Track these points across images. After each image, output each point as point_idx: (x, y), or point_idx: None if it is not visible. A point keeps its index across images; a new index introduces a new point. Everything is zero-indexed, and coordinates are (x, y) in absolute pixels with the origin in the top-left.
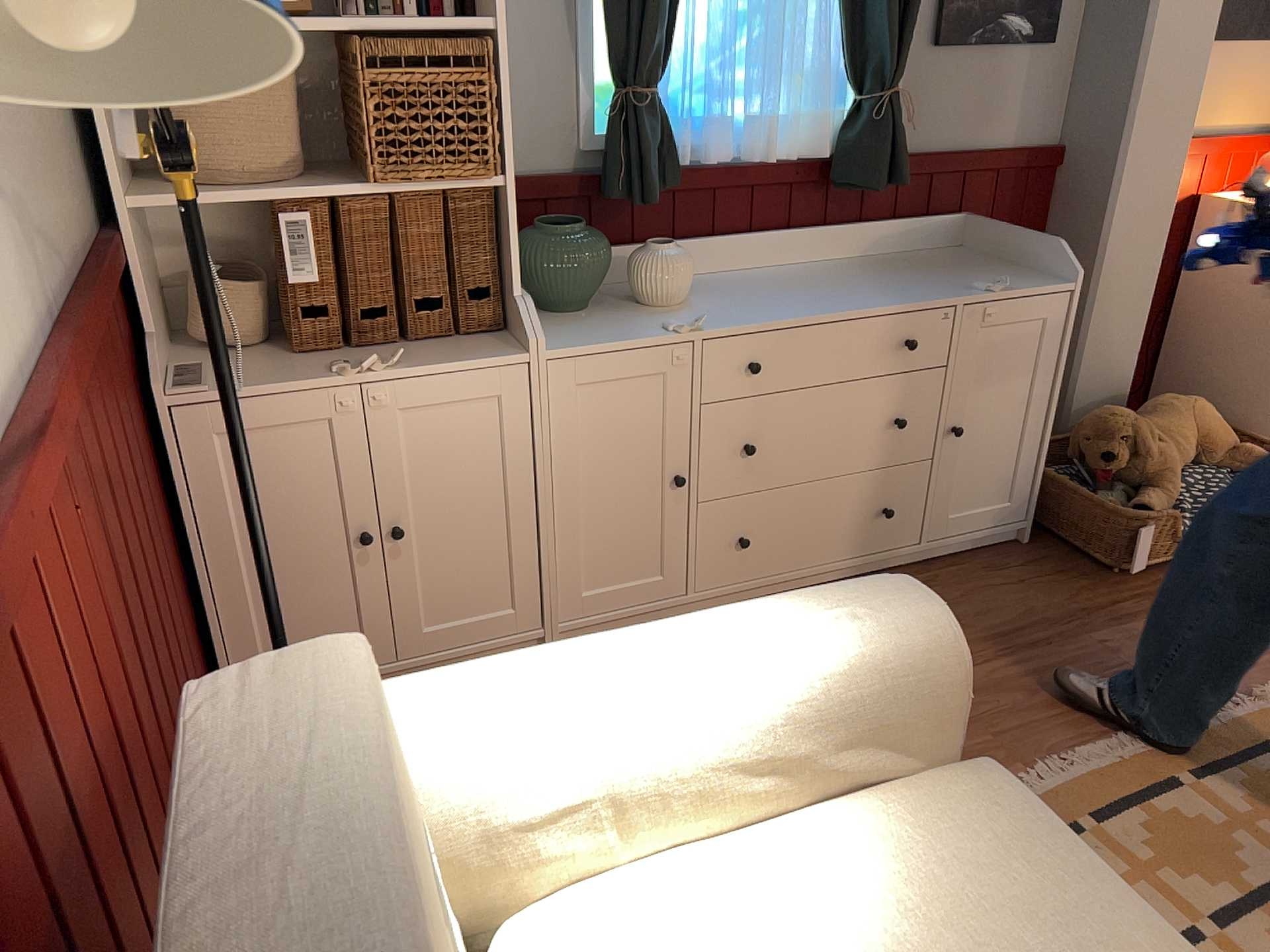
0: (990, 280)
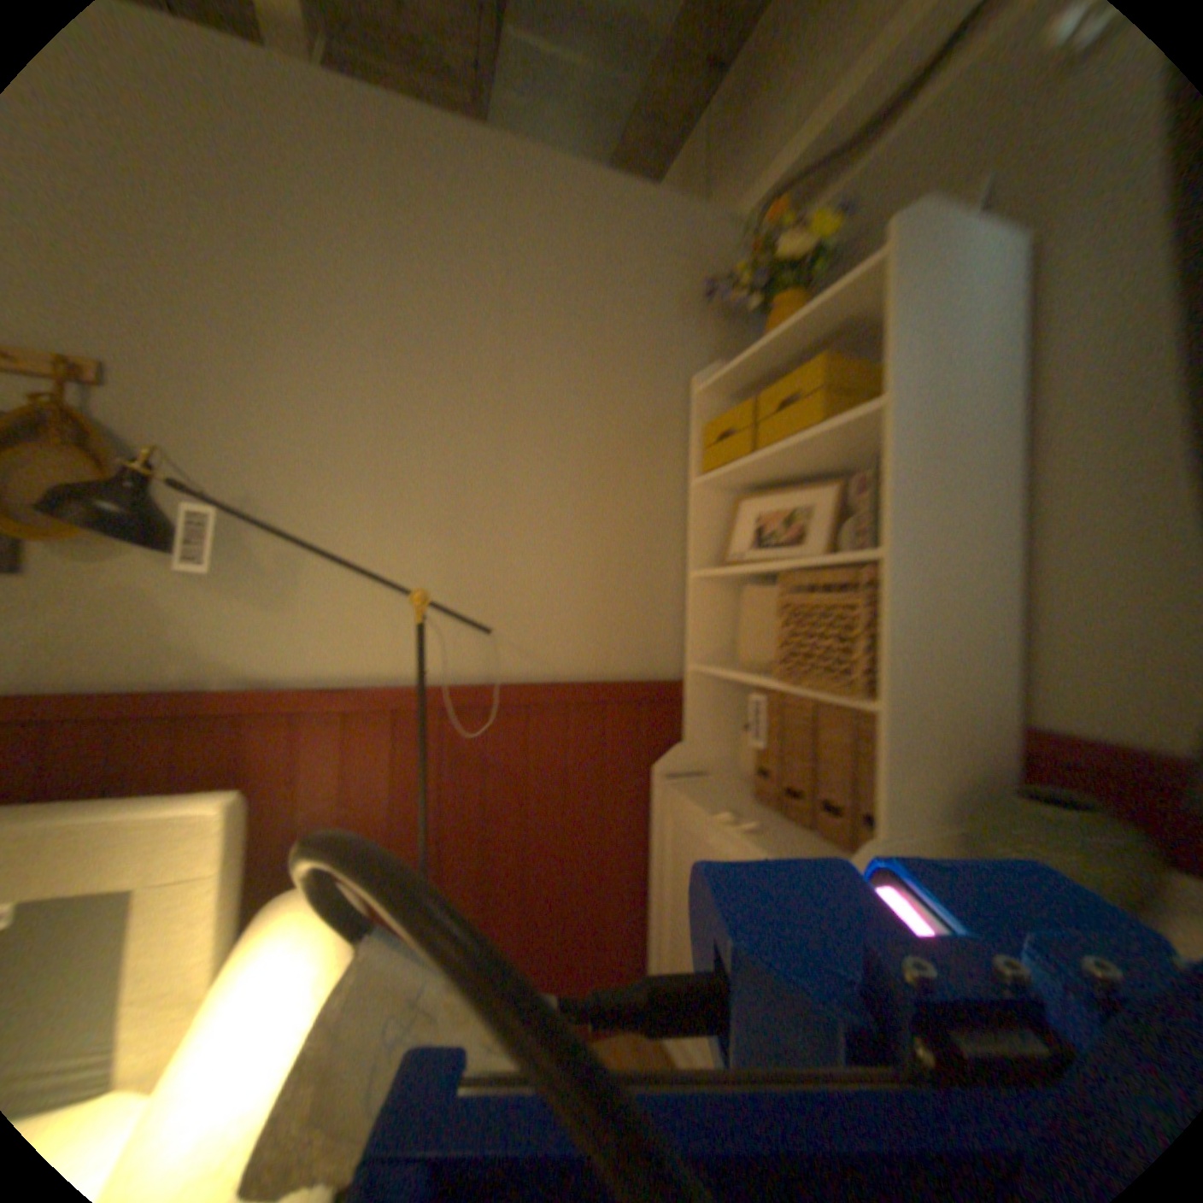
0: None
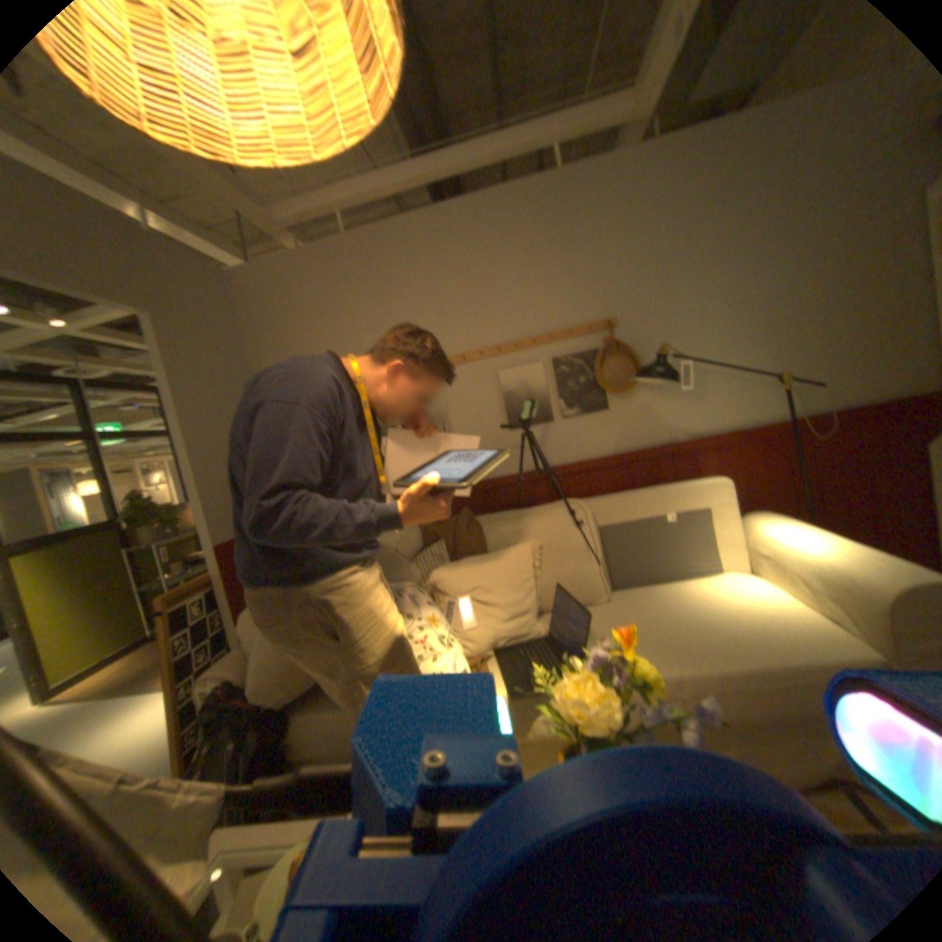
0: None
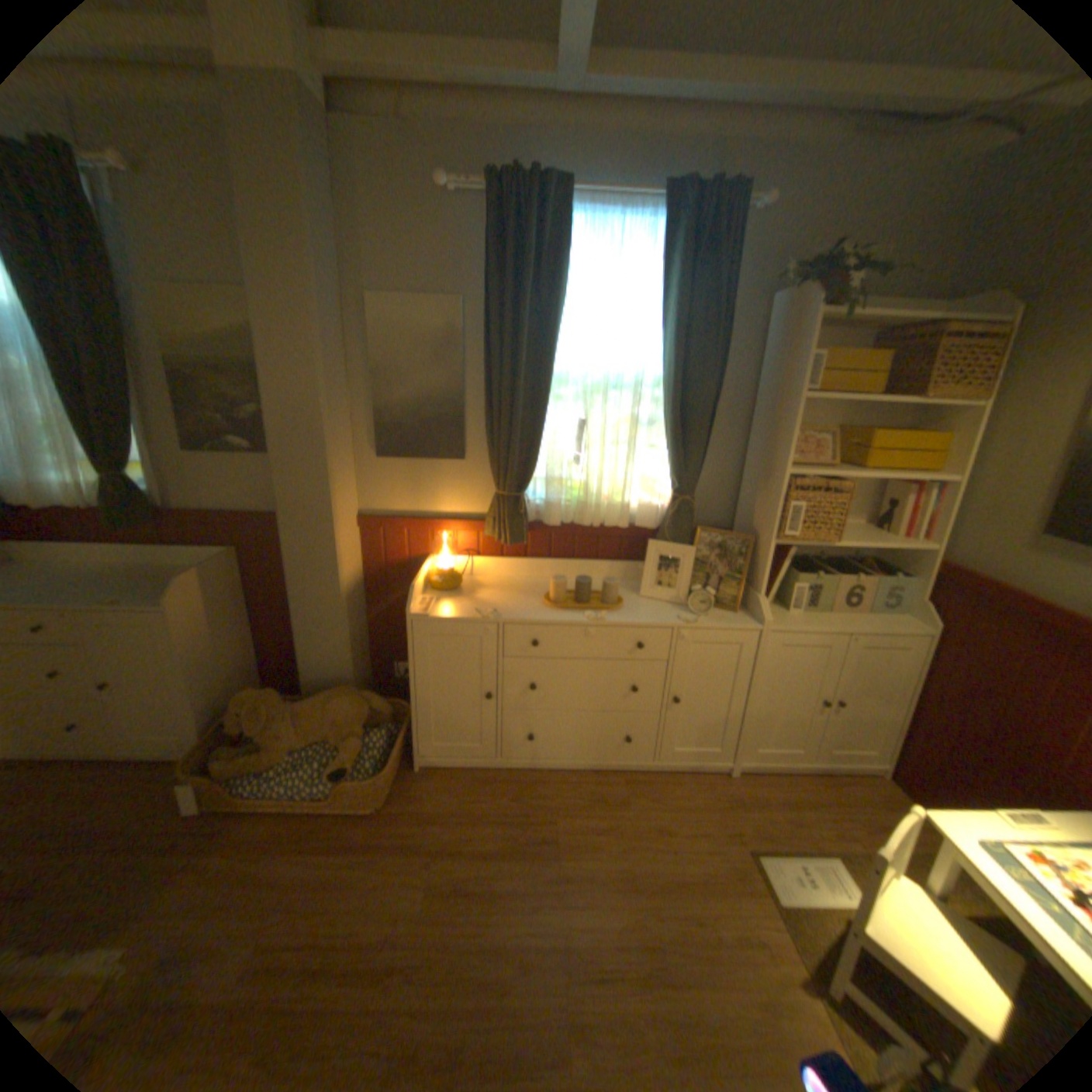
0: (125, 597)
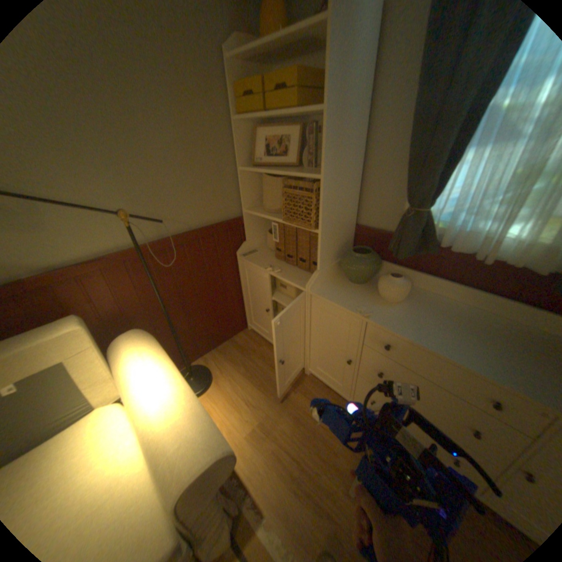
0: None
